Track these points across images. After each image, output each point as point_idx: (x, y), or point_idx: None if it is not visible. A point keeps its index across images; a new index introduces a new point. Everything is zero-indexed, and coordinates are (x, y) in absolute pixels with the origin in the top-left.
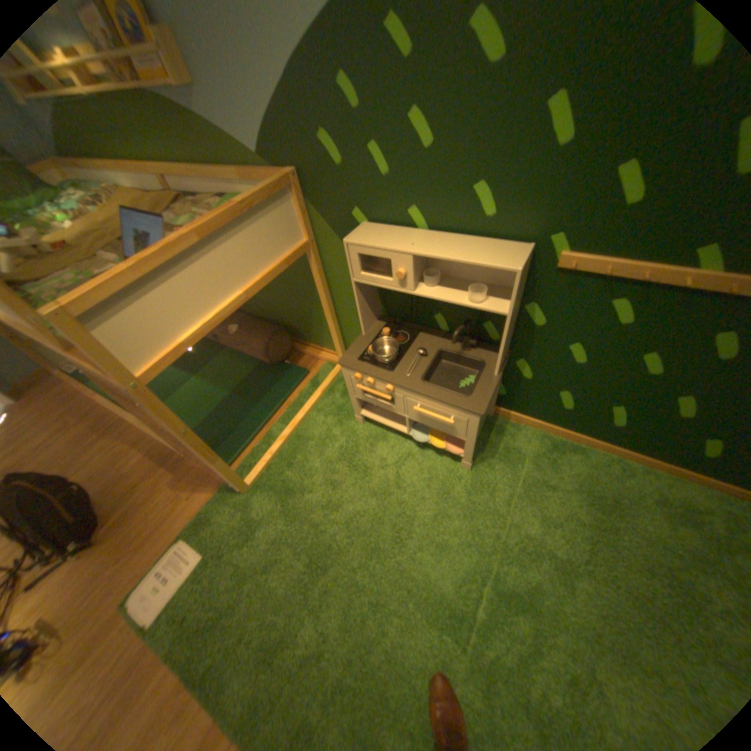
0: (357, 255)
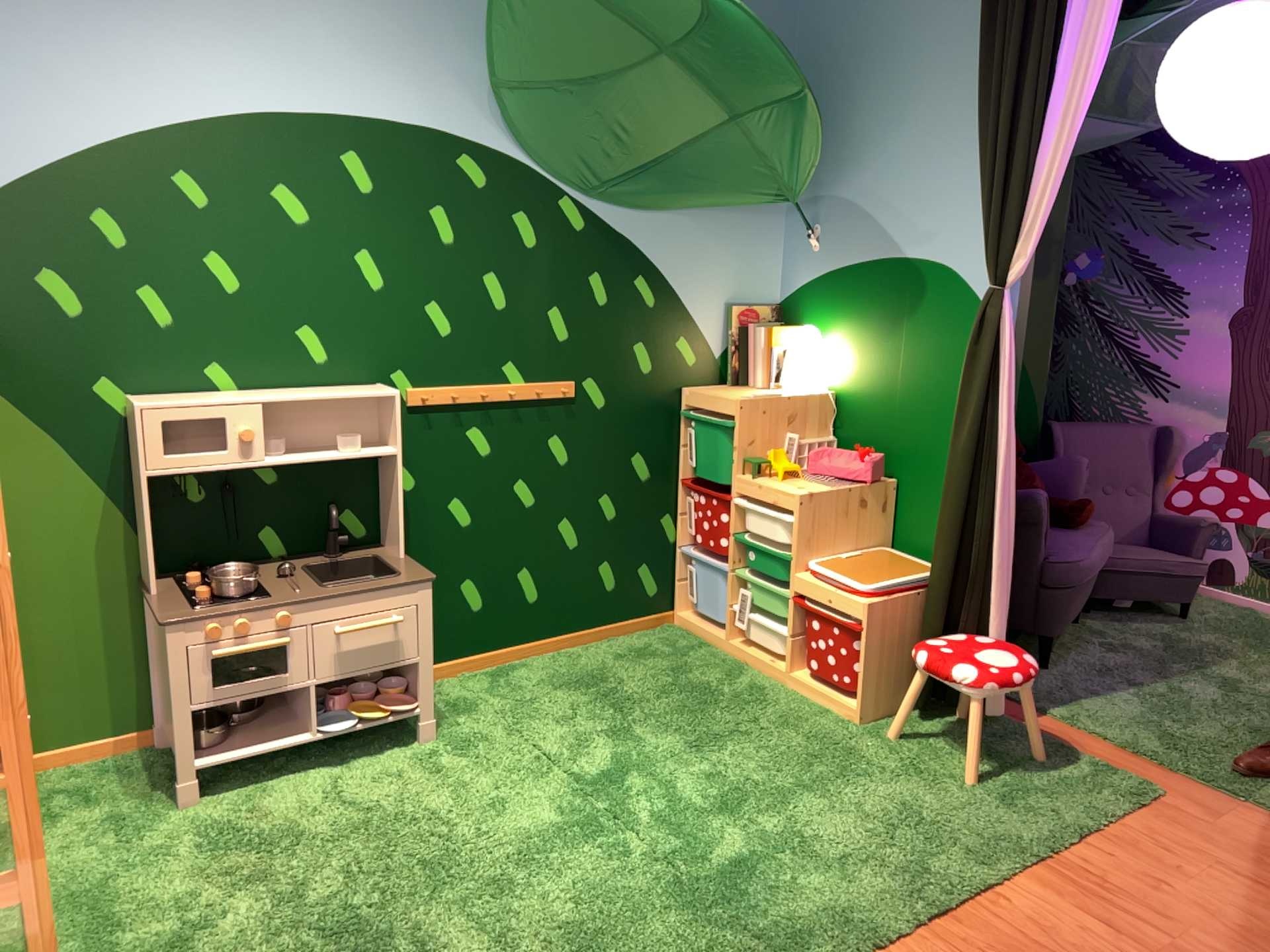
0: (161, 424)
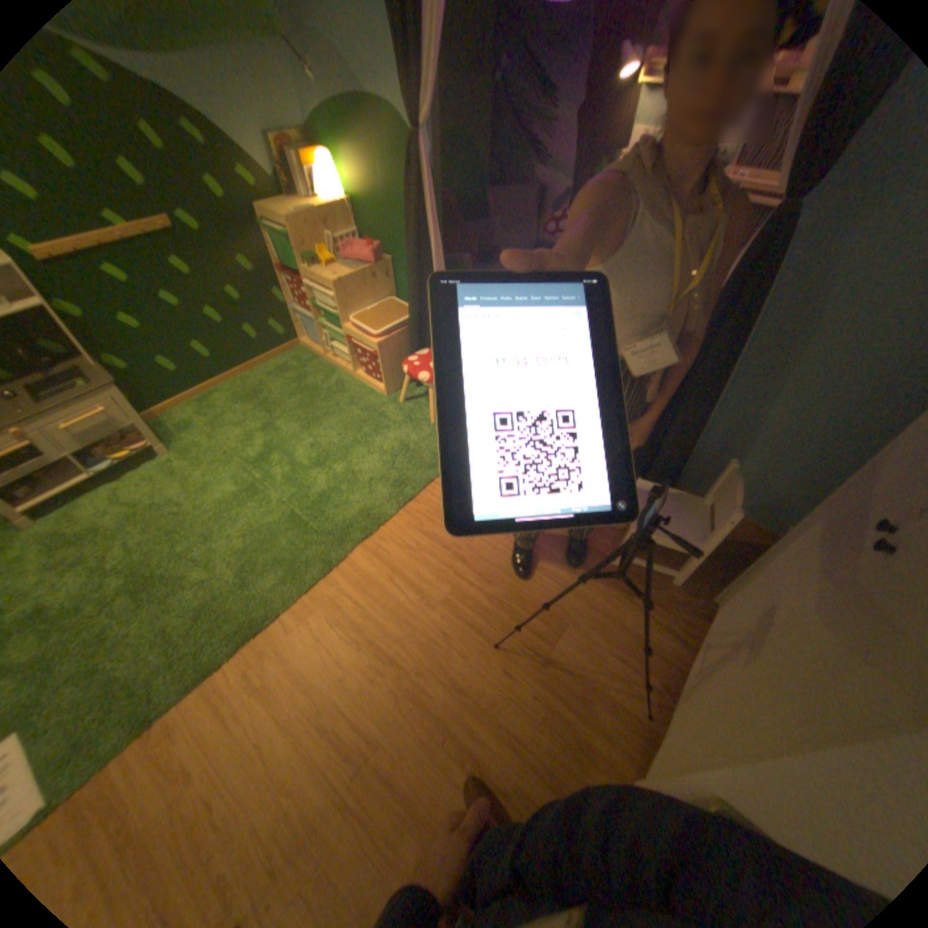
0: None
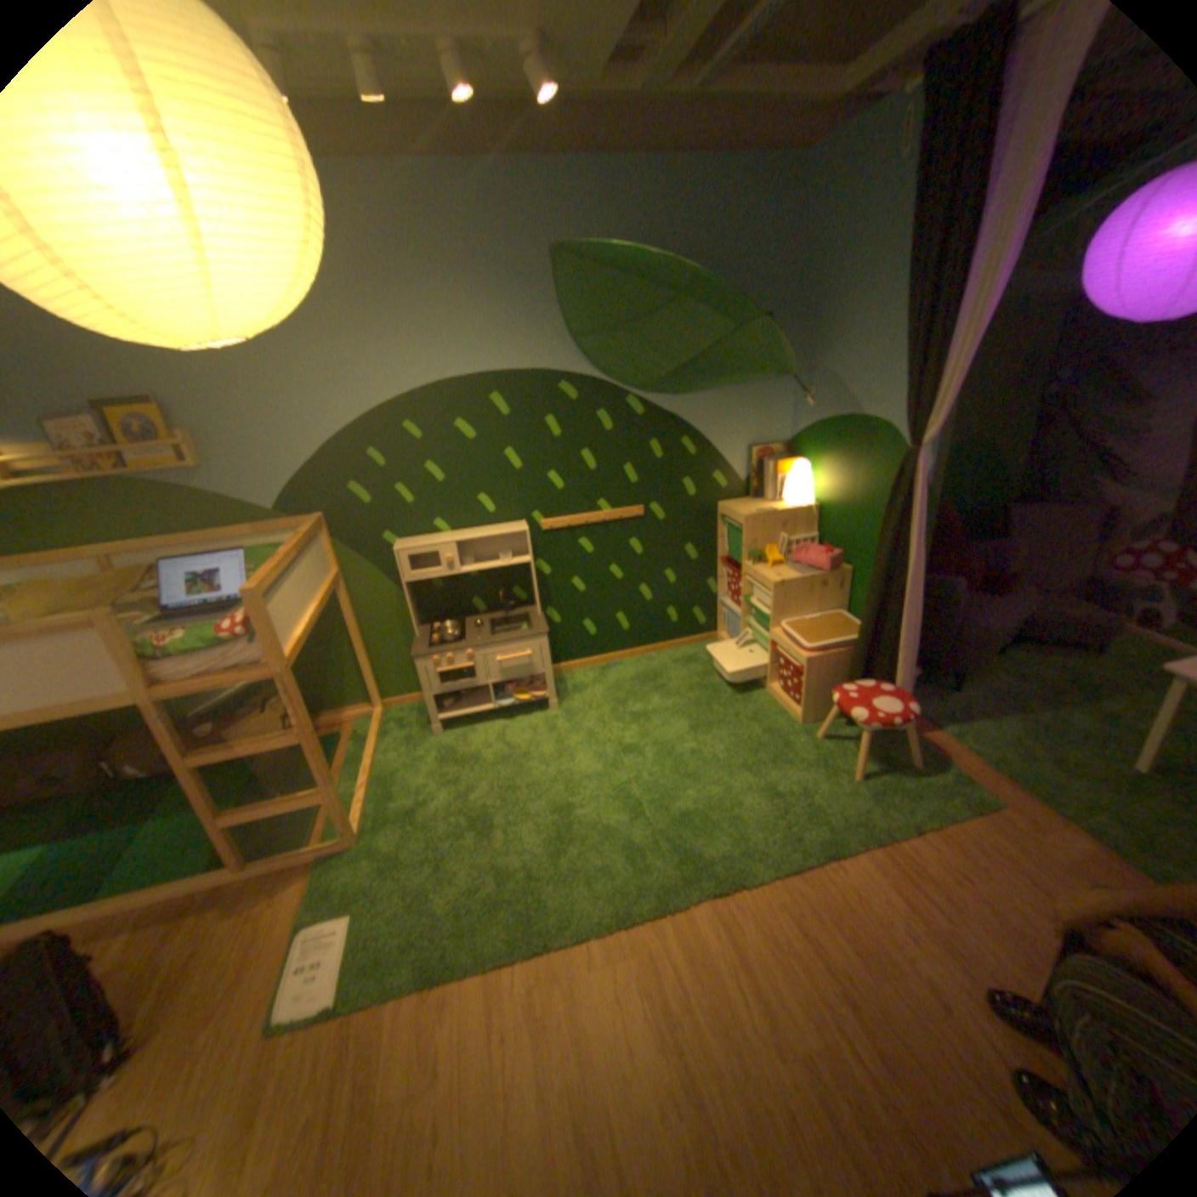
0: (406, 558)
